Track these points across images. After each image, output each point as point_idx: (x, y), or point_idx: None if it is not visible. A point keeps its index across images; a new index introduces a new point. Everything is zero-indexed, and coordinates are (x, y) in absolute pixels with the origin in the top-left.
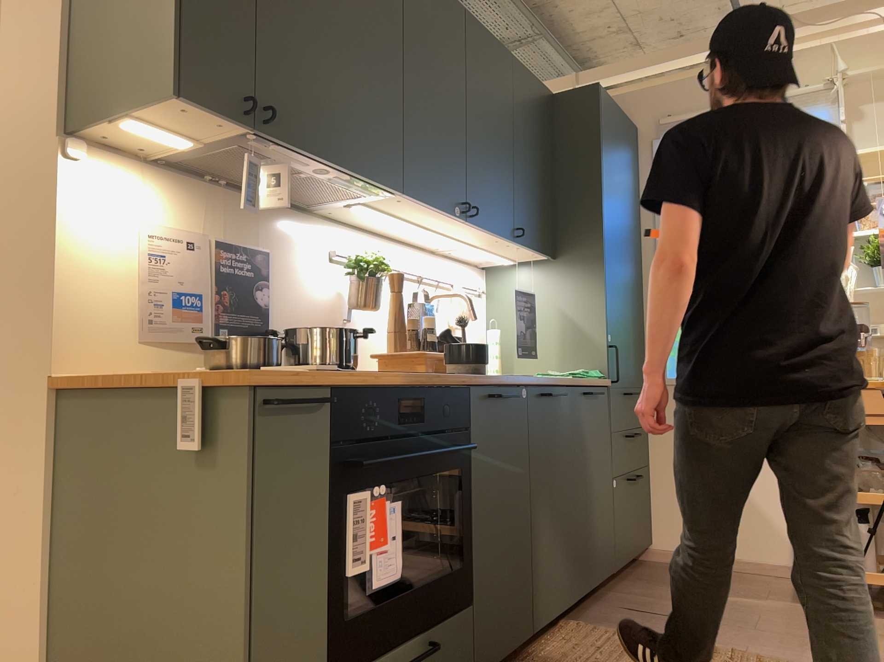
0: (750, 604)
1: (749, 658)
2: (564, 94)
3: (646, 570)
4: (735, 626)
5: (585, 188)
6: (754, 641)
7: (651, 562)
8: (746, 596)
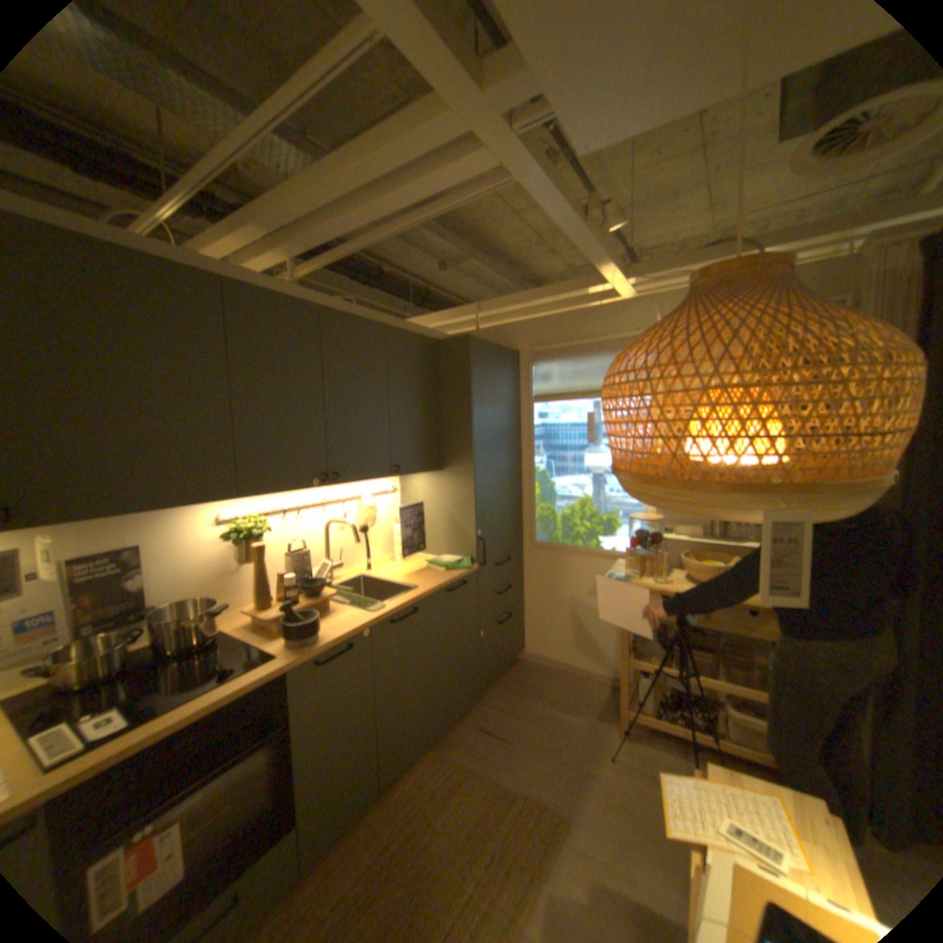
0: (567, 726)
1: (533, 815)
2: (446, 341)
3: (515, 675)
4: (544, 760)
5: (461, 420)
6: (549, 783)
7: (522, 664)
8: (568, 714)
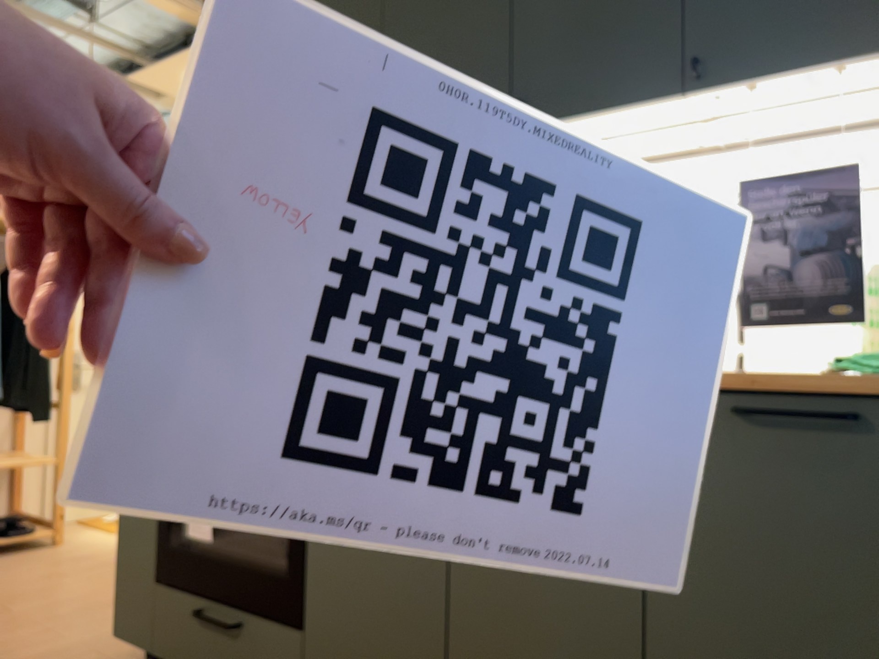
0: None
1: None
2: None
3: None
4: None
5: None
6: None
7: None
8: None
